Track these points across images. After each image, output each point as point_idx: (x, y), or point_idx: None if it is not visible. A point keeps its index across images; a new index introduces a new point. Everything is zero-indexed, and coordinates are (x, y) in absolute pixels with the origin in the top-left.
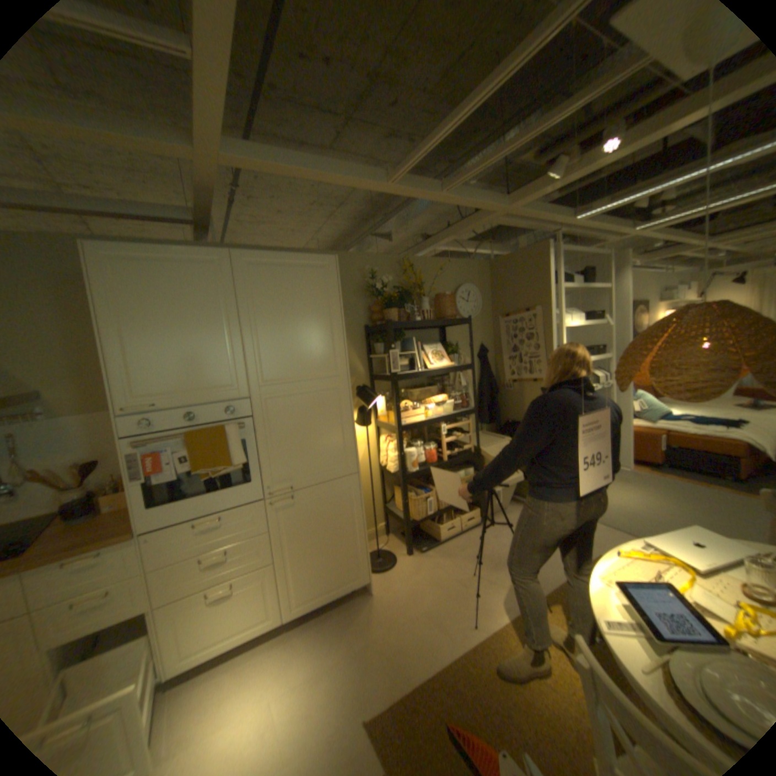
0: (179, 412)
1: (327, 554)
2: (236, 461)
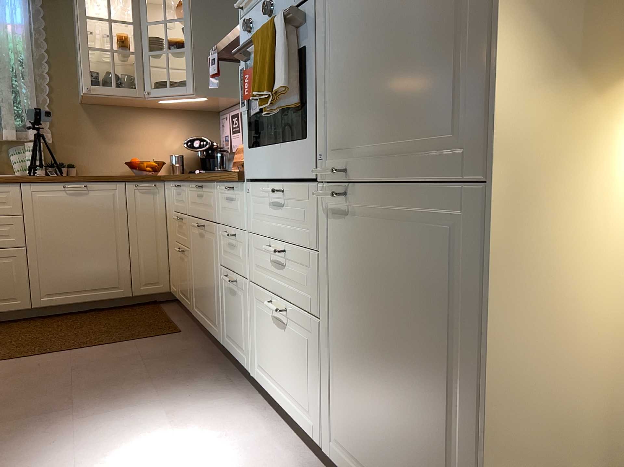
0: (268, 1)
1: (395, 396)
2: (278, 83)
